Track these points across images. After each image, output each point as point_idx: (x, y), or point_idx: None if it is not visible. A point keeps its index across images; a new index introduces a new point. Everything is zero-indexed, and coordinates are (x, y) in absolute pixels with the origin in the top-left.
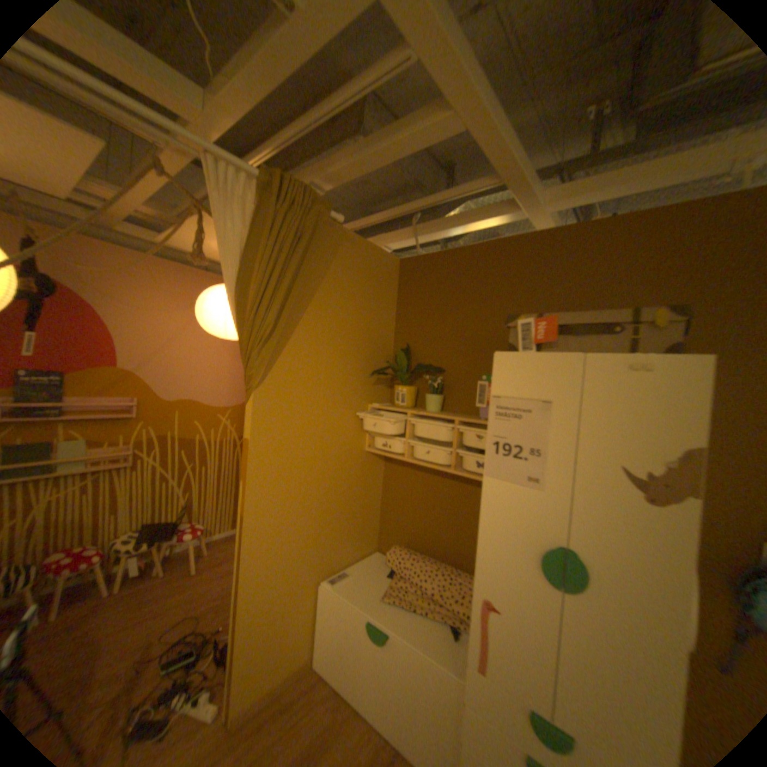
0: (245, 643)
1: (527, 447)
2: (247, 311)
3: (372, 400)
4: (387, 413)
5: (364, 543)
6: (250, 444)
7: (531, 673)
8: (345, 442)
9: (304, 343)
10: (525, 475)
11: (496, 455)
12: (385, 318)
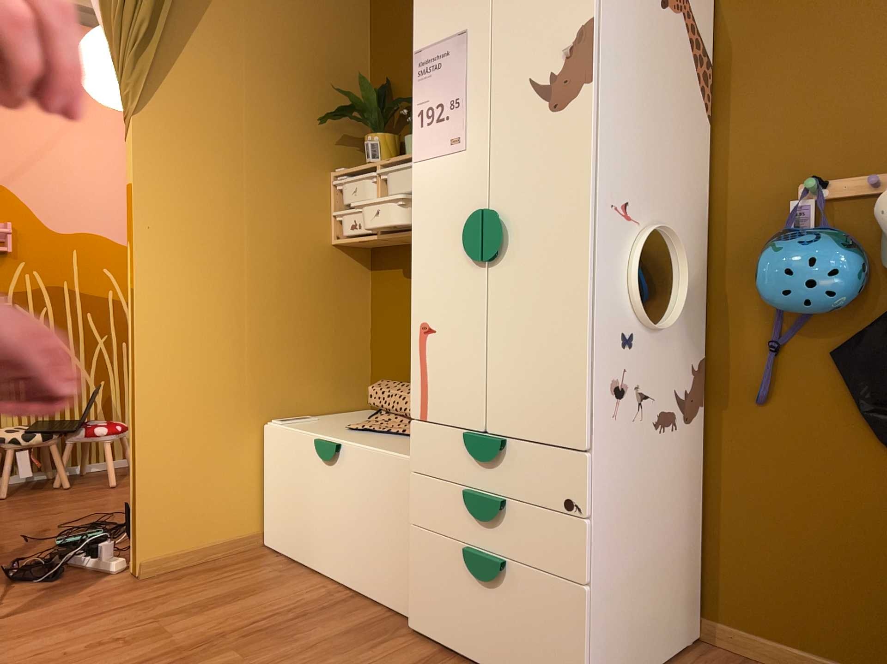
0: (150, 466)
1: (448, 101)
2: (116, 5)
3: (337, 168)
4: (353, 175)
5: (343, 390)
6: (135, 190)
7: (466, 385)
8: (293, 222)
9: (208, 61)
10: (448, 139)
11: (422, 128)
12: (351, 43)
